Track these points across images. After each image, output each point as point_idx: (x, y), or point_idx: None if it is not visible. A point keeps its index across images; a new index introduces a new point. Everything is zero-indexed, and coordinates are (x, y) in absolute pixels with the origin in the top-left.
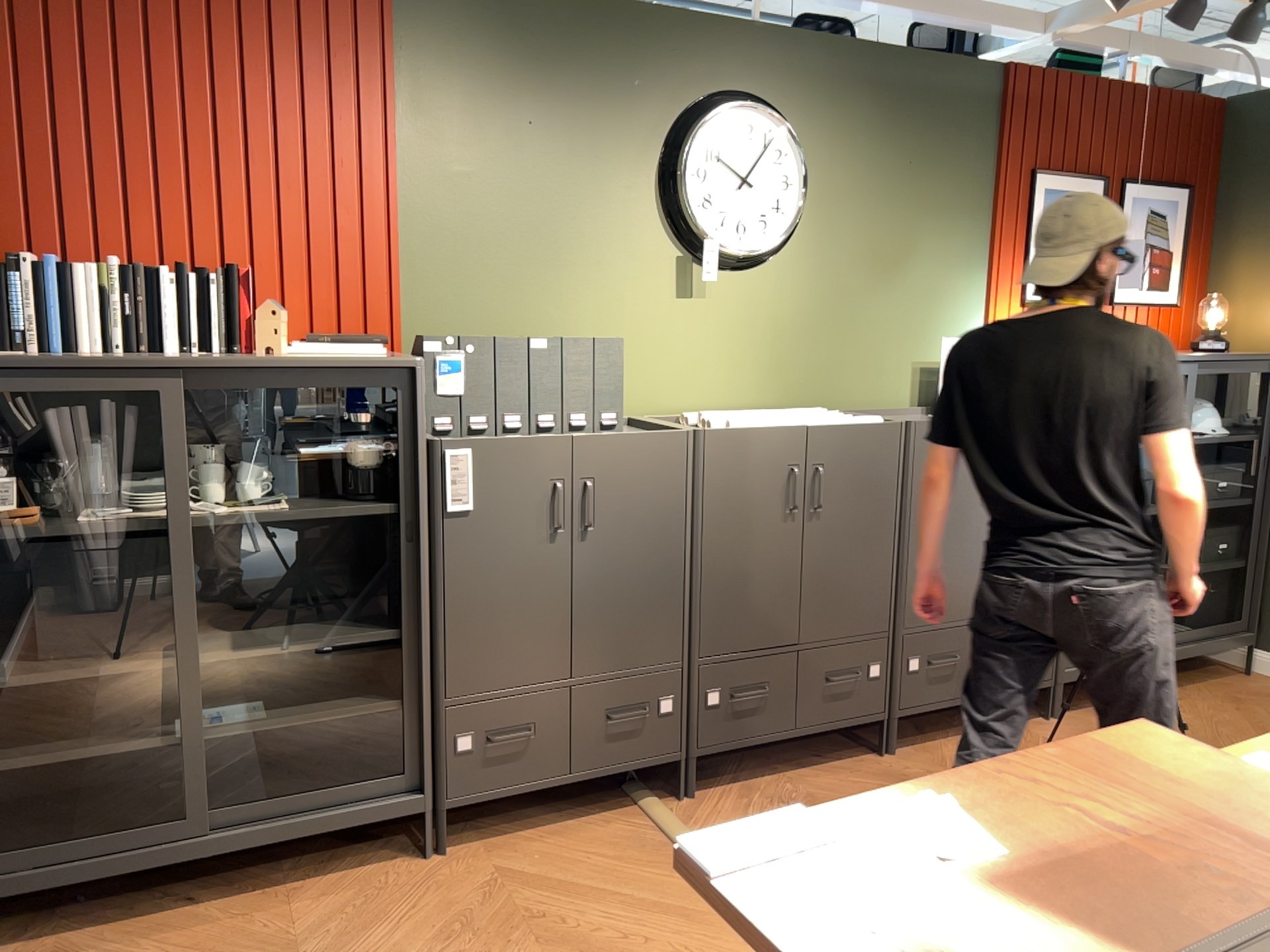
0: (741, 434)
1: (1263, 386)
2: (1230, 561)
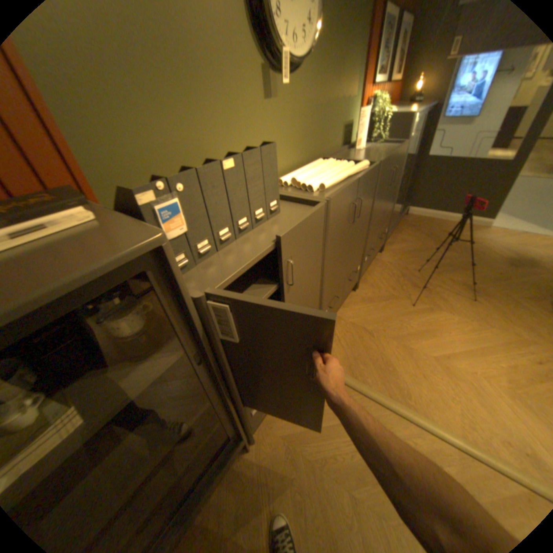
0: (341, 194)
1: (426, 114)
2: (409, 182)
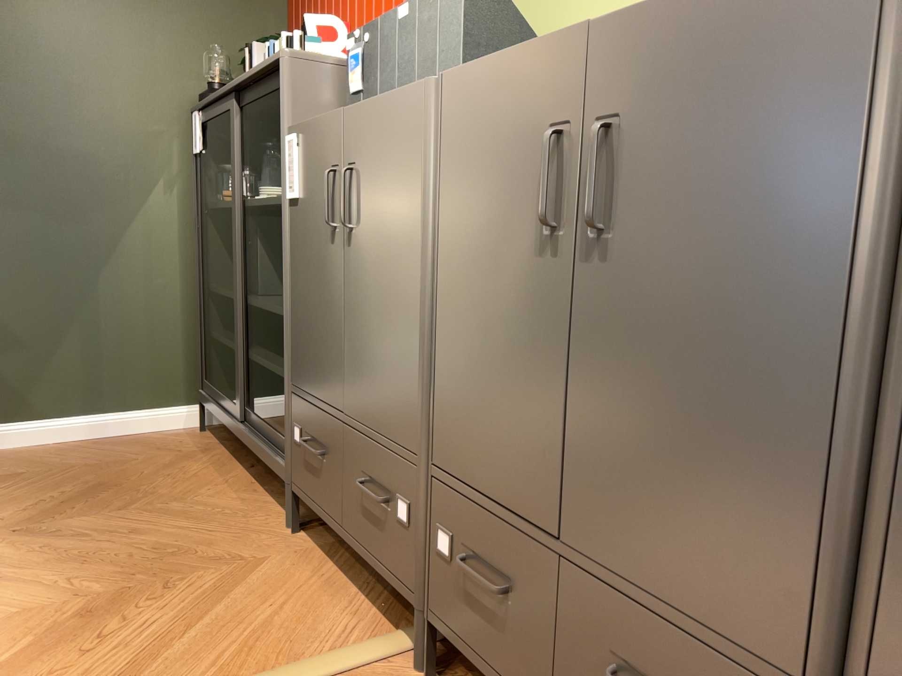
0: (482, 73)
1: None
2: None
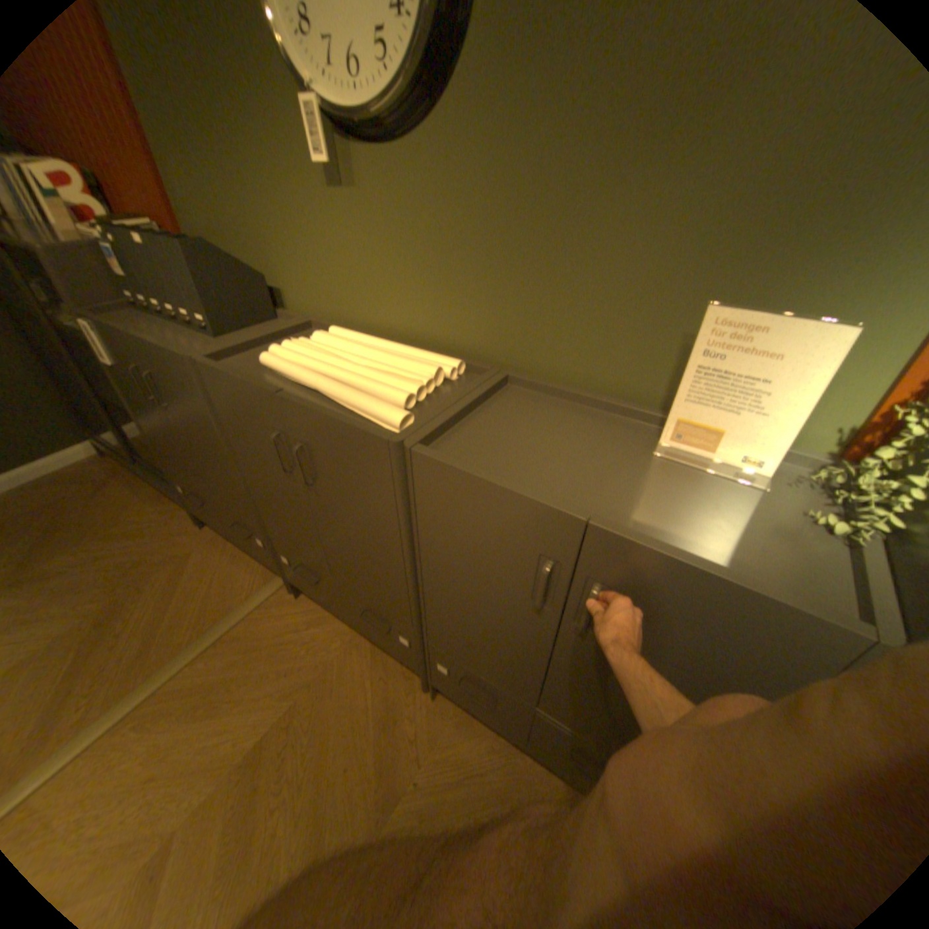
0: (224, 376)
1: None
2: None
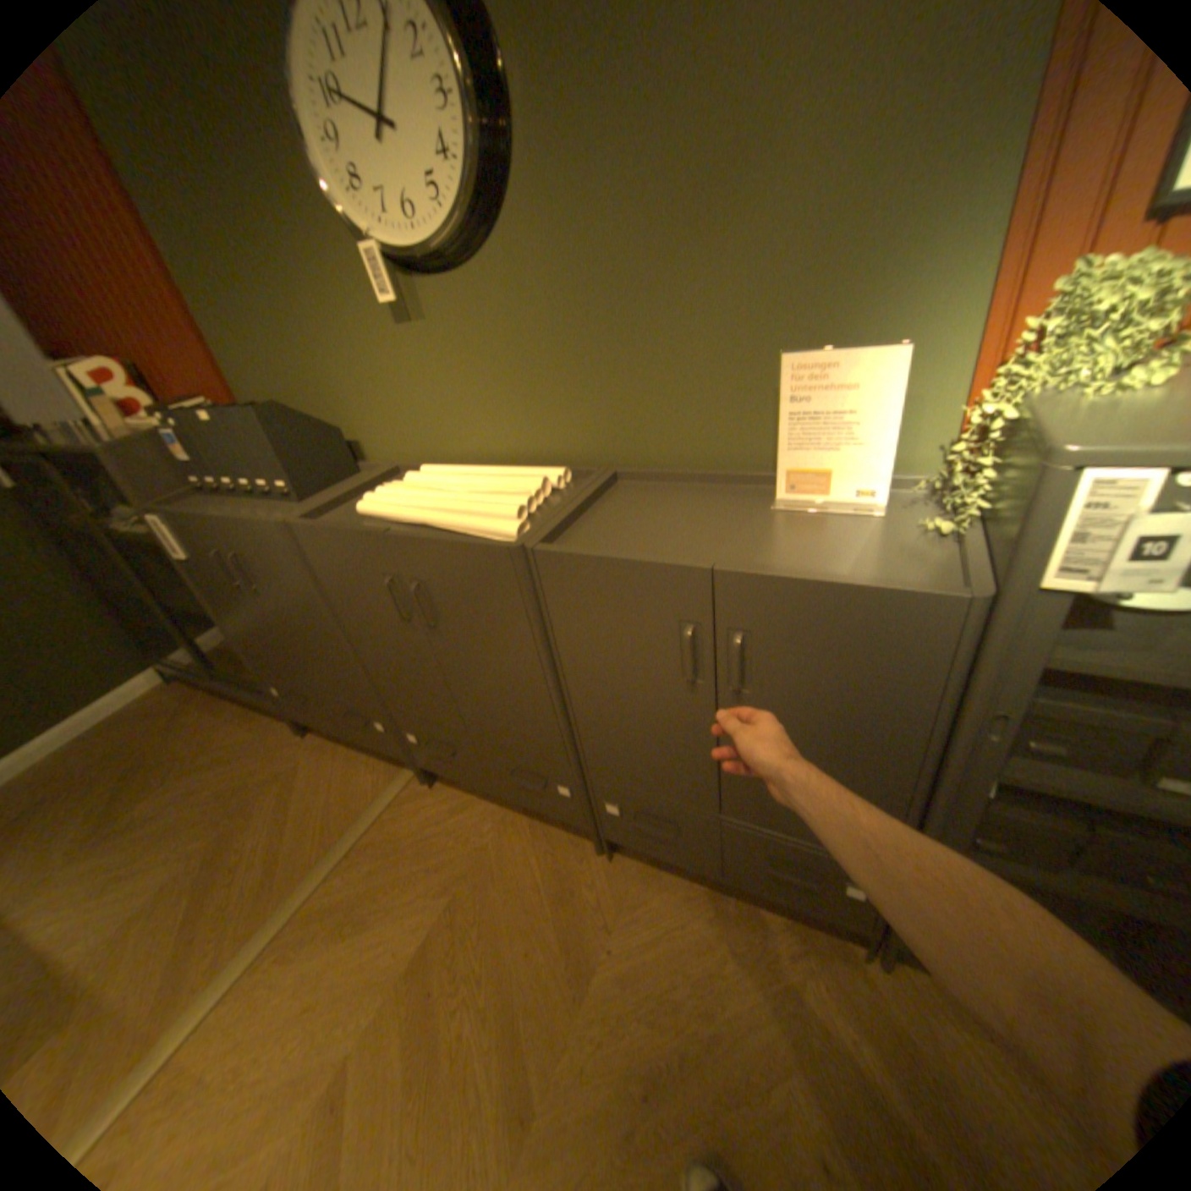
0: (322, 532)
1: None
2: None
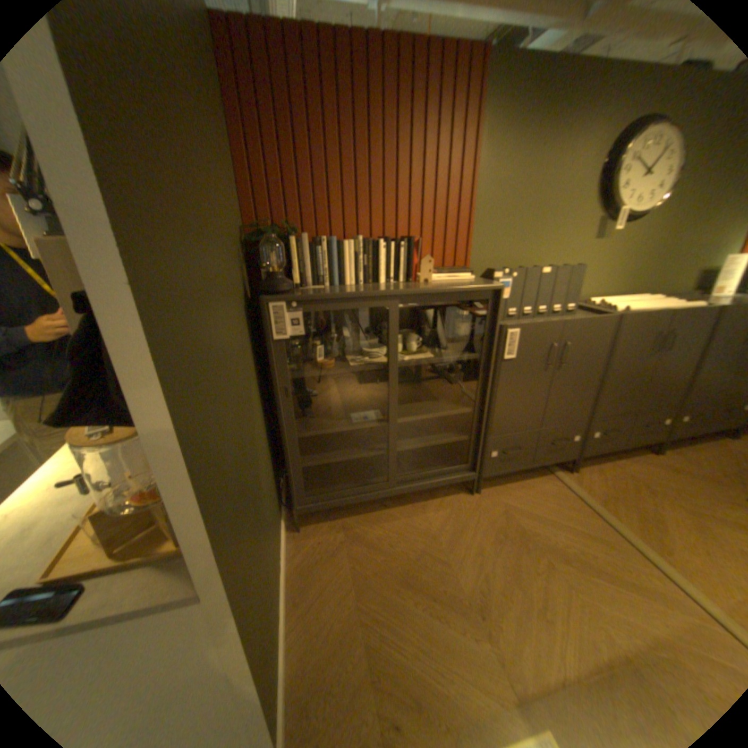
0: (643, 316)
1: None
2: None
